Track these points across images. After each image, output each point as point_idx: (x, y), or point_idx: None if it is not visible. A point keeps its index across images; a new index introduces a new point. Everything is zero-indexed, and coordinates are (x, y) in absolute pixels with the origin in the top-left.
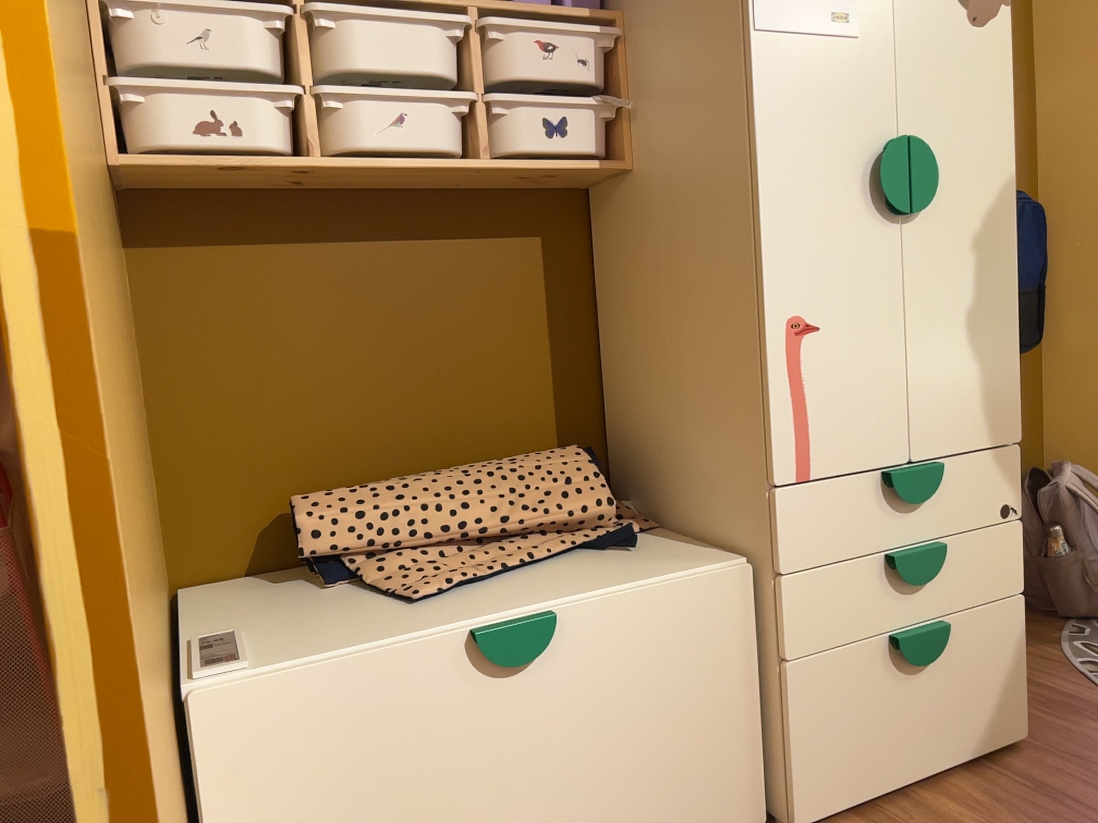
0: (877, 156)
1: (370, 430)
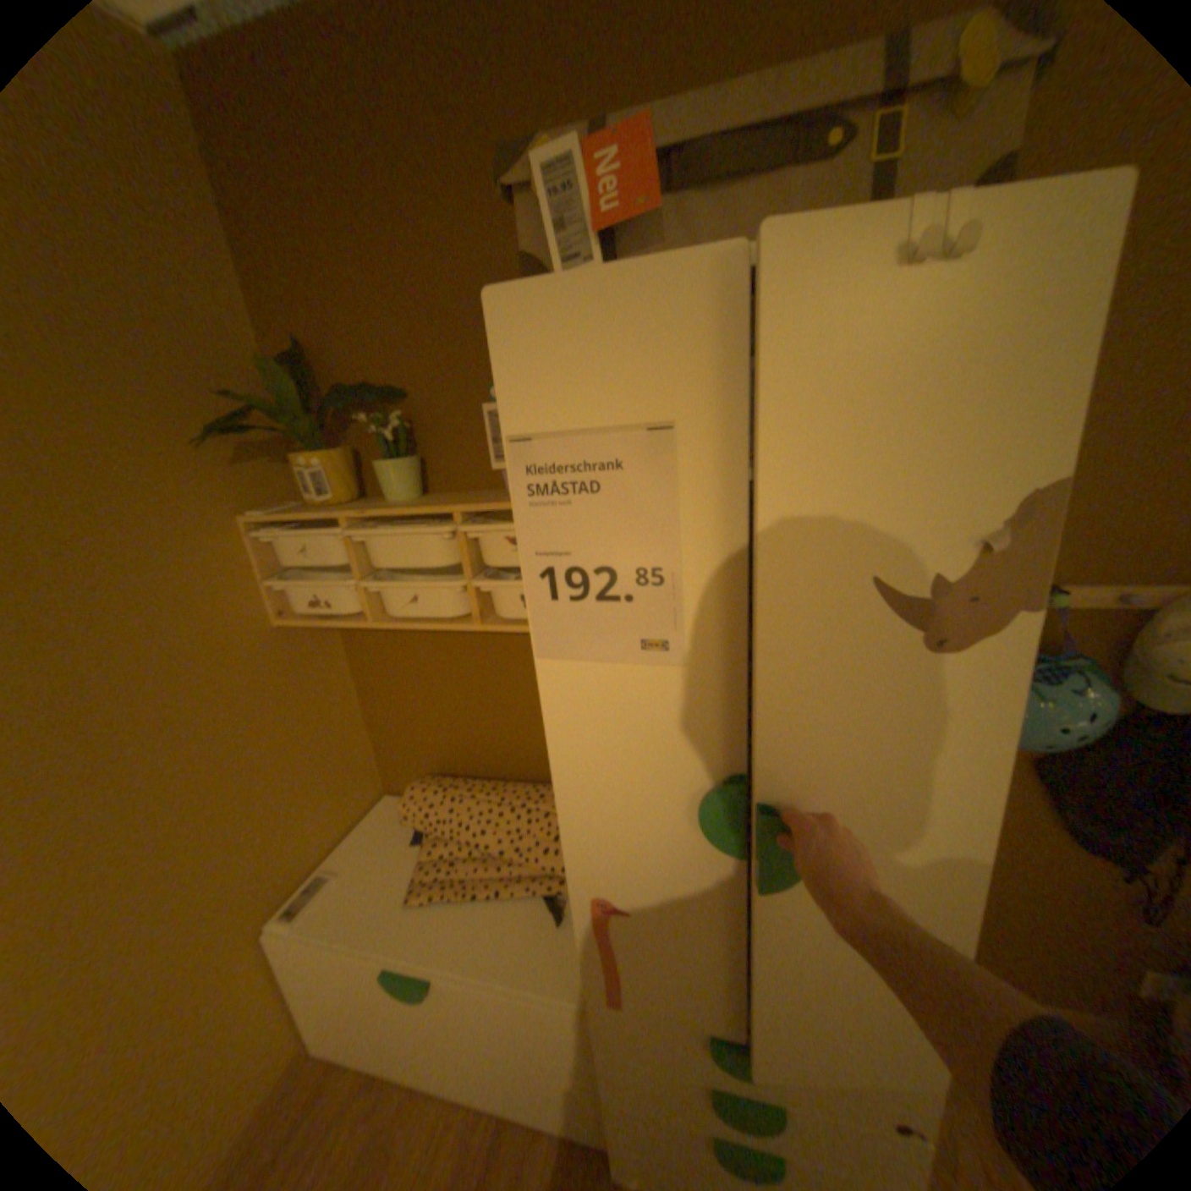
0: (708, 786)
1: (472, 742)
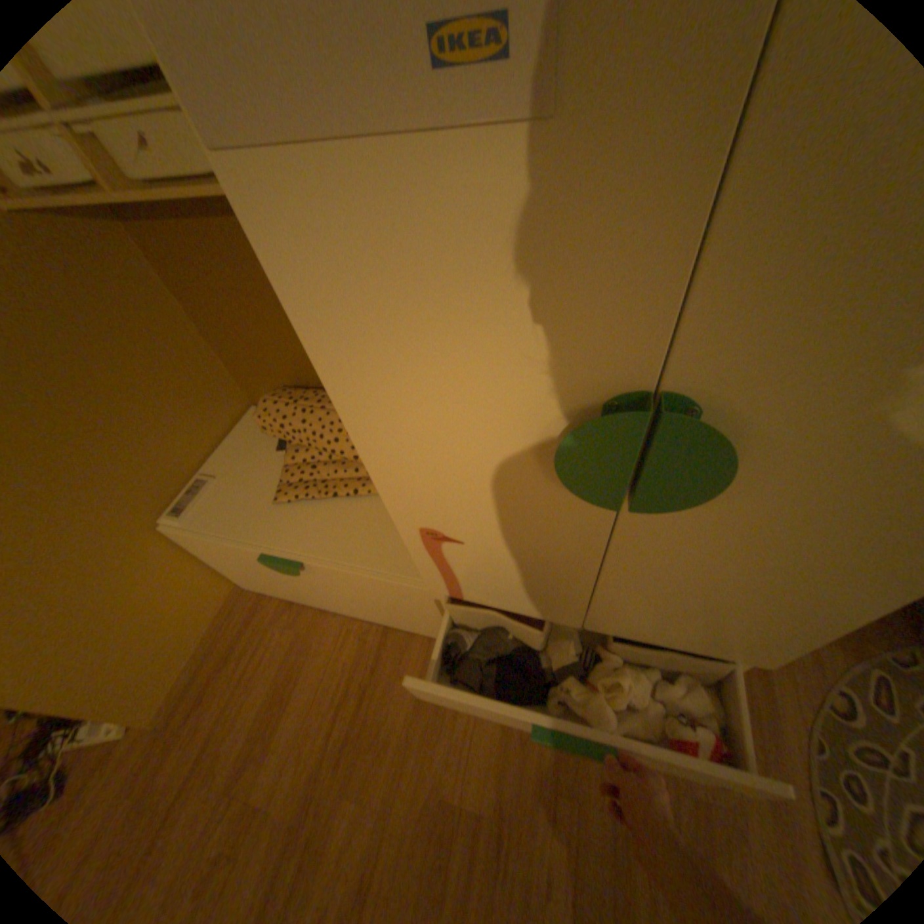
0: (577, 410)
1: None
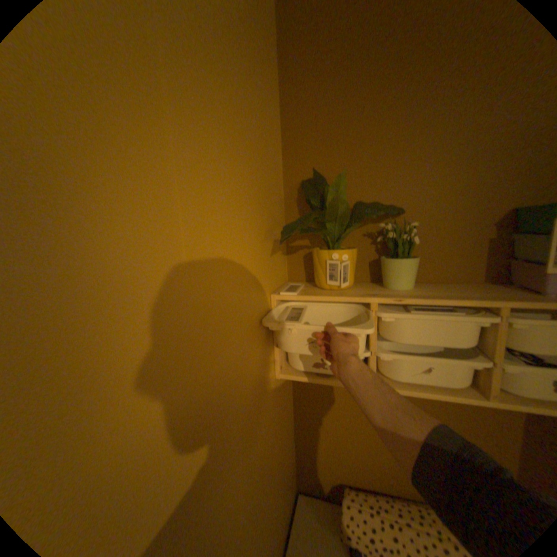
0: None
1: (387, 466)
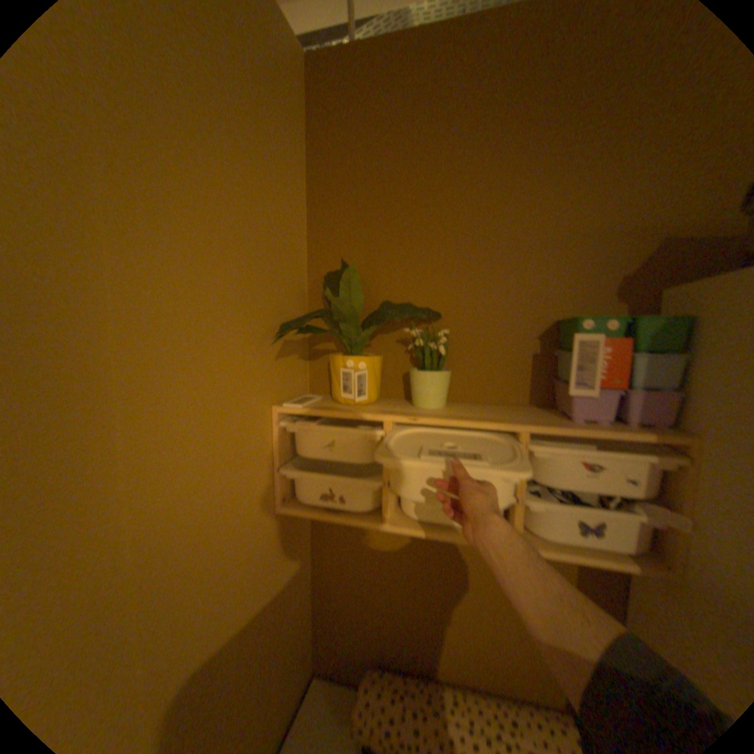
0: None
1: (423, 637)
